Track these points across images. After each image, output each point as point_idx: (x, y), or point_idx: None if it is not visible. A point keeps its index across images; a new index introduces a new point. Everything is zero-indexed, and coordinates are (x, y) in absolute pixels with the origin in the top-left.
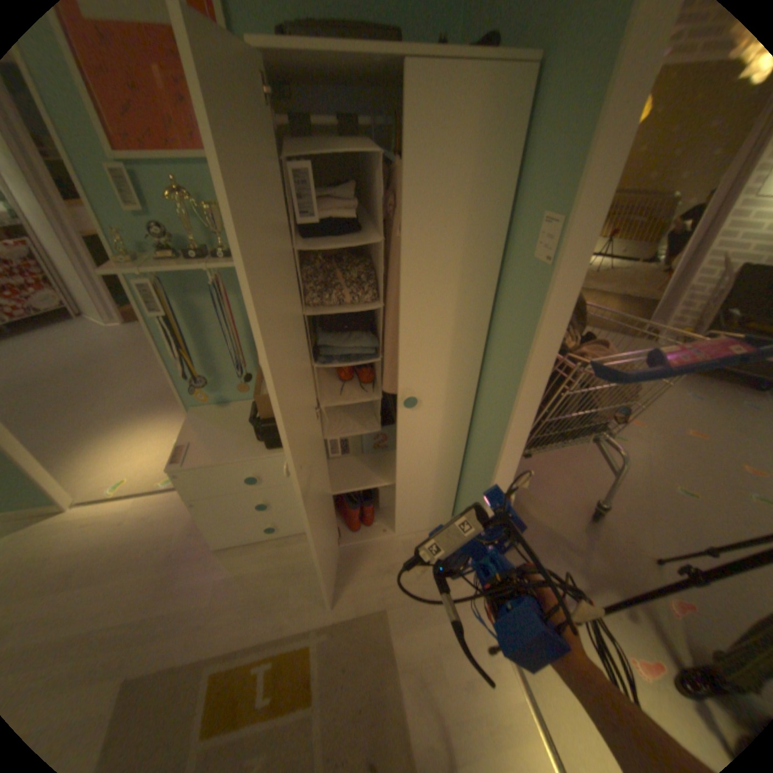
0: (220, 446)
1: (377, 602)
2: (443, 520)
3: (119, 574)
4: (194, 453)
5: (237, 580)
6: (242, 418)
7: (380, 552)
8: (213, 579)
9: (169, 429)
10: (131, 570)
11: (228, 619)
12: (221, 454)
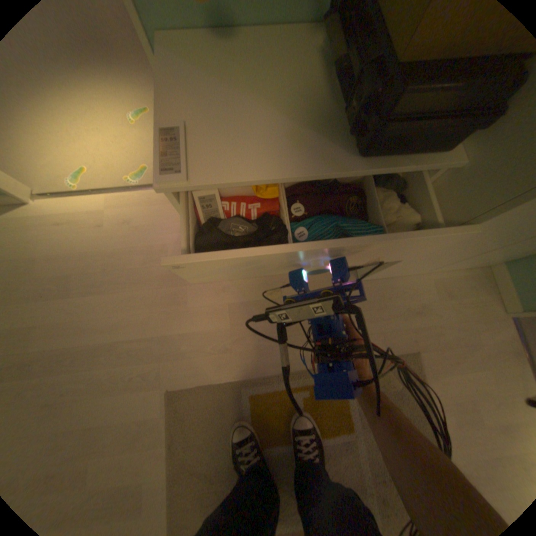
0: (255, 134)
1: (411, 343)
2: (494, 263)
3: (121, 285)
4: (204, 147)
5: (254, 304)
6: (278, 67)
7: (410, 289)
8: (227, 300)
9: (116, 95)
10: (133, 281)
11: (254, 344)
12: (263, 156)
